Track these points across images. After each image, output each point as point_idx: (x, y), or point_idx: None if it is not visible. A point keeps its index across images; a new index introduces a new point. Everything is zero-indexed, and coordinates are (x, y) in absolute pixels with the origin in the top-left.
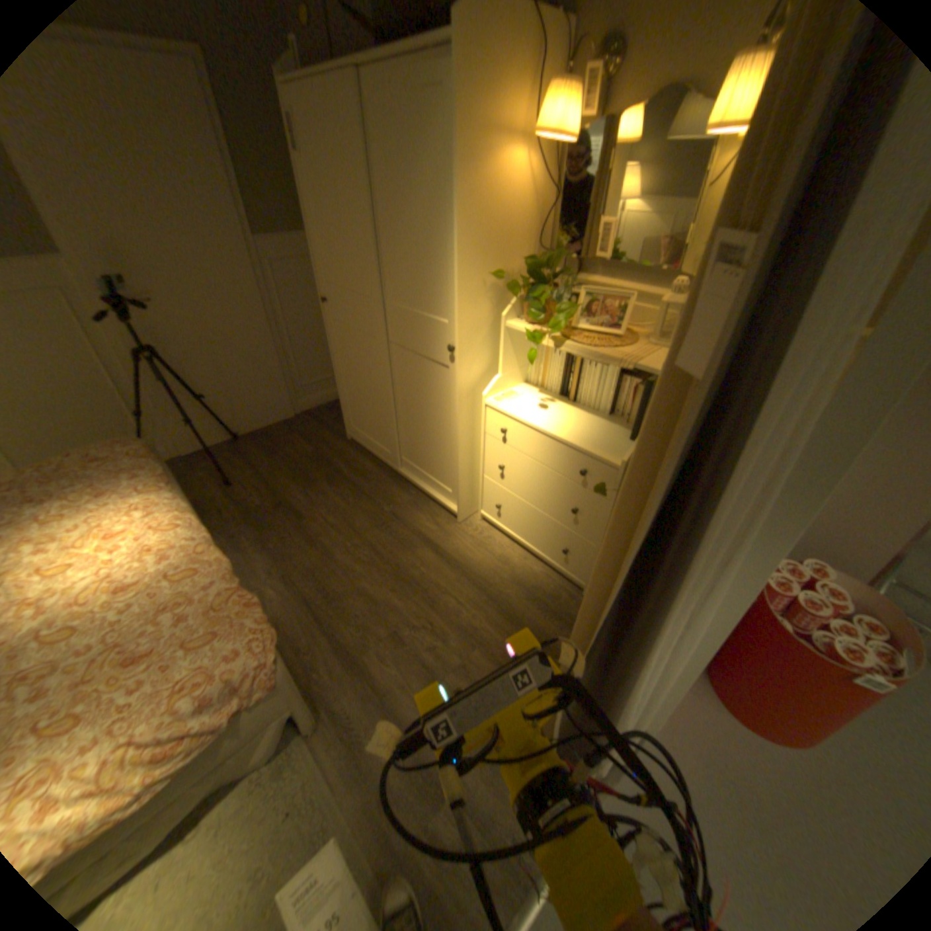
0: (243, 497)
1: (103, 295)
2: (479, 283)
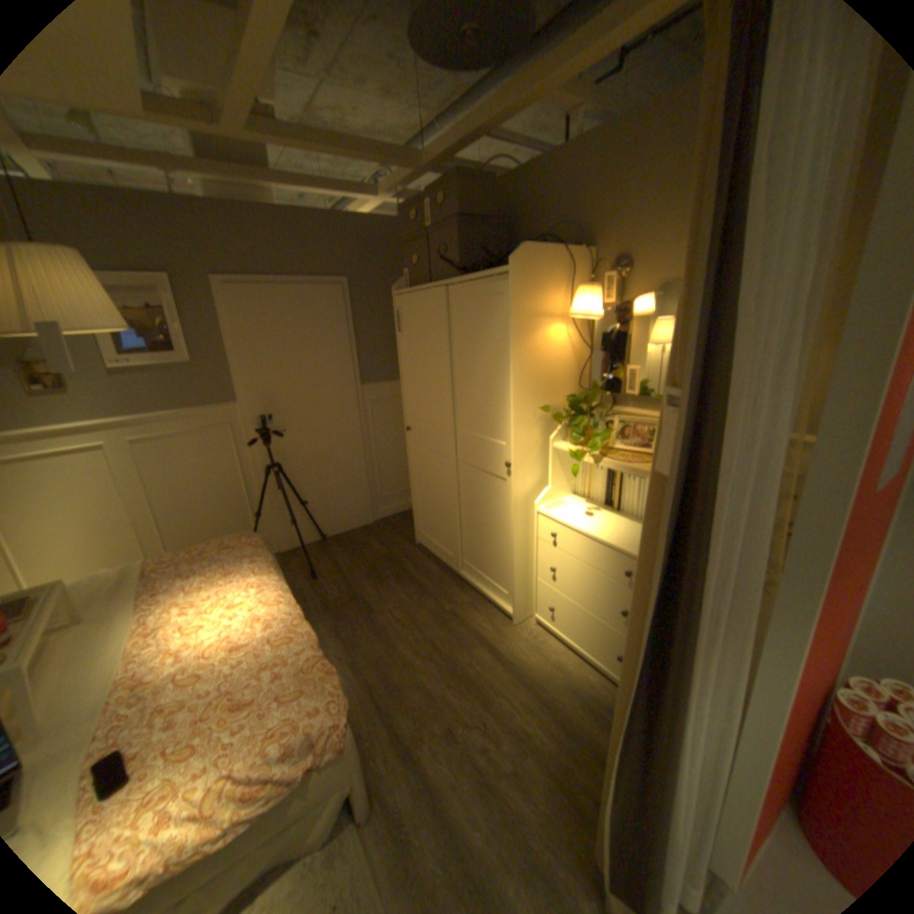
0: (324, 590)
1: (255, 427)
2: (530, 415)
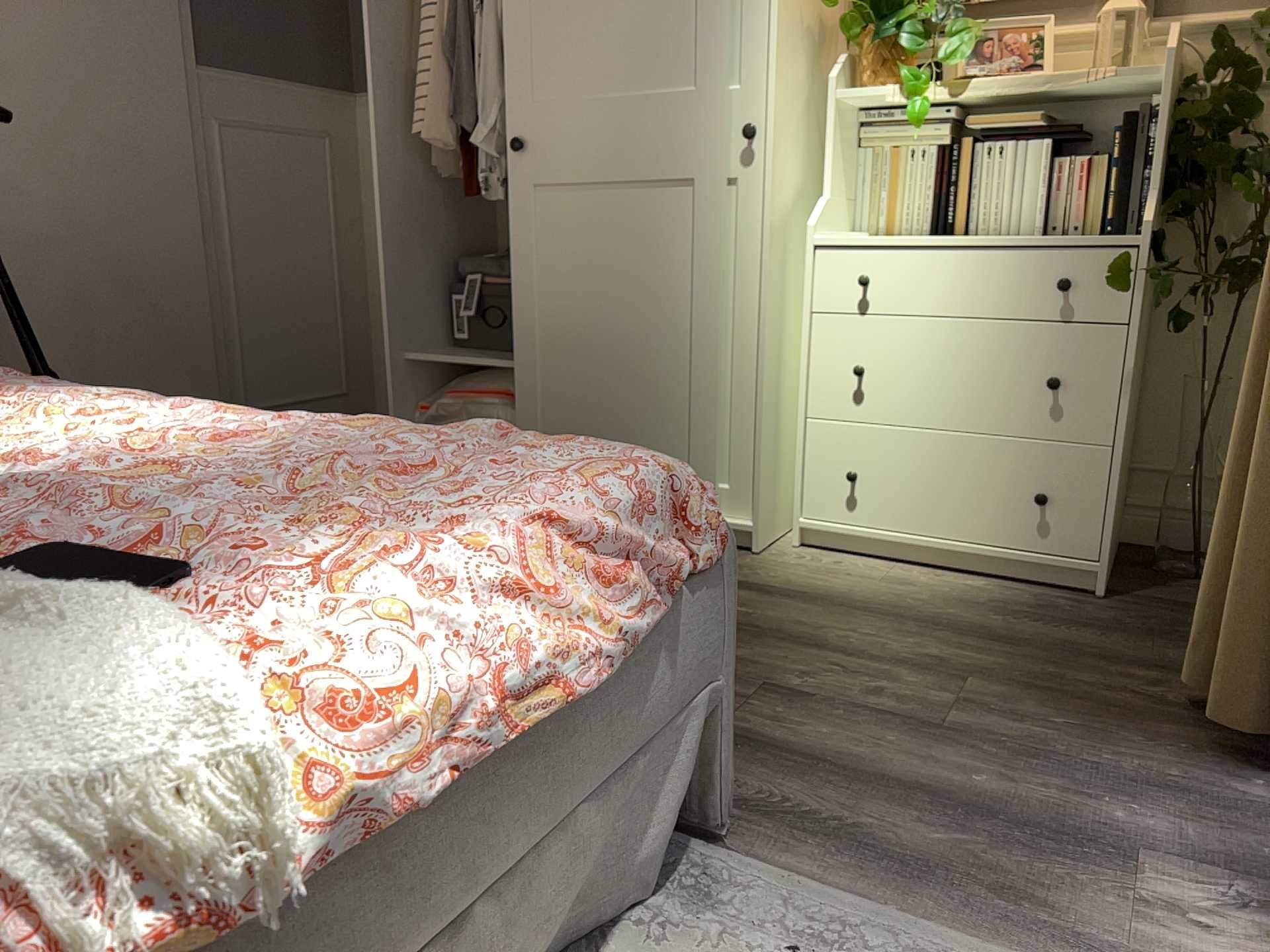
0: None
1: None
2: (795, 13)
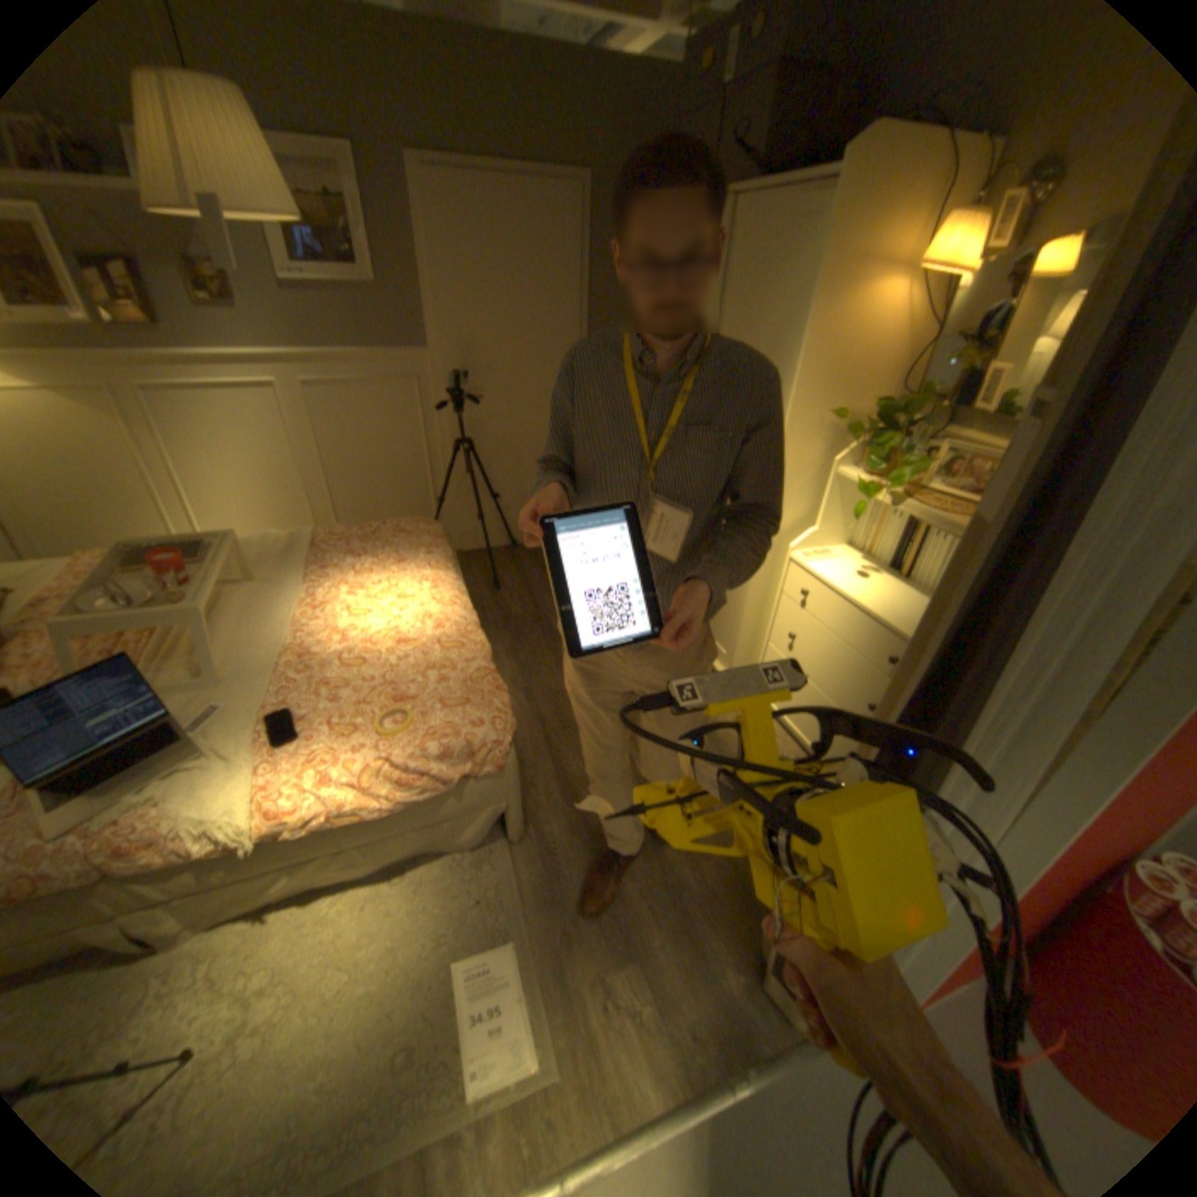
0: (507, 603)
1: (446, 387)
2: (815, 419)
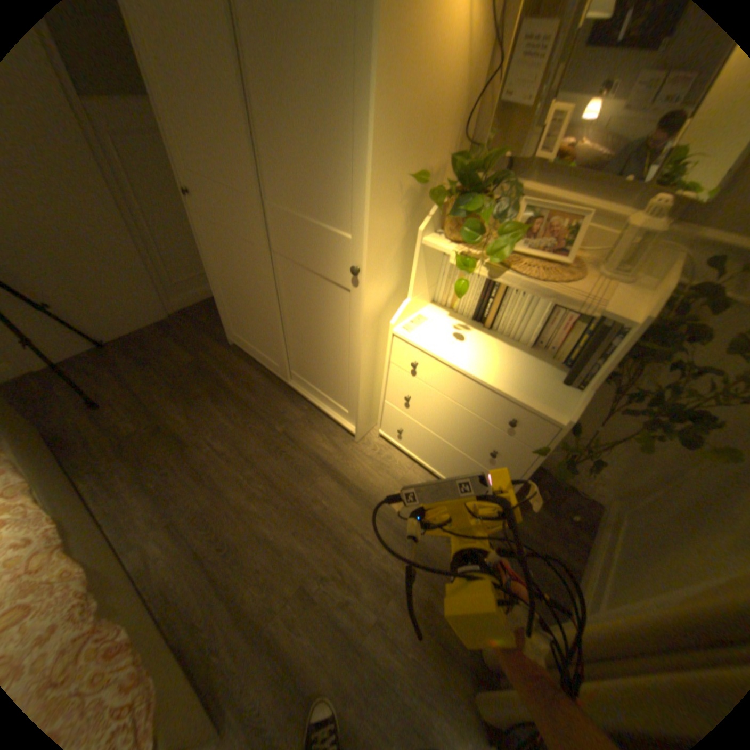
0: (113, 424)
1: None
2: (394, 188)
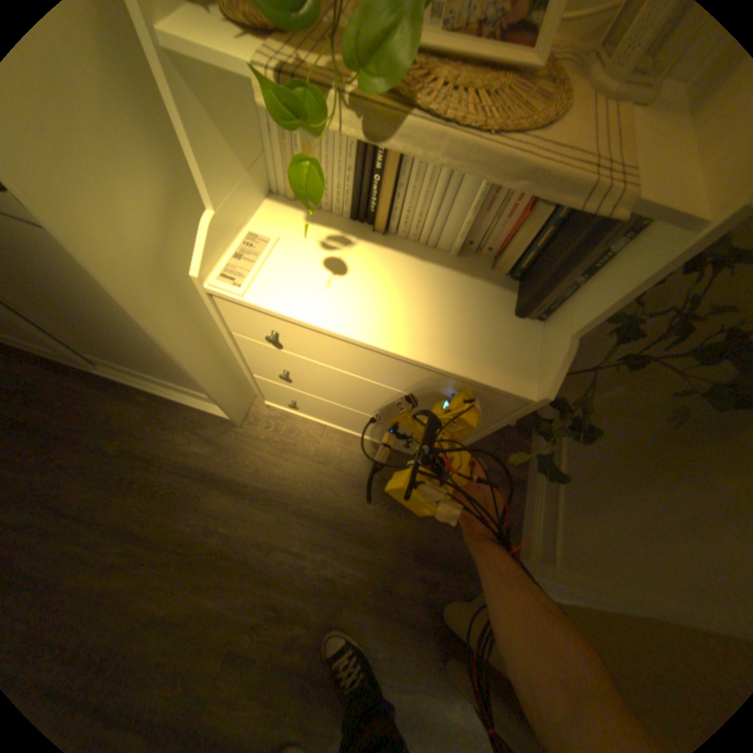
0: None
1: None
2: None
